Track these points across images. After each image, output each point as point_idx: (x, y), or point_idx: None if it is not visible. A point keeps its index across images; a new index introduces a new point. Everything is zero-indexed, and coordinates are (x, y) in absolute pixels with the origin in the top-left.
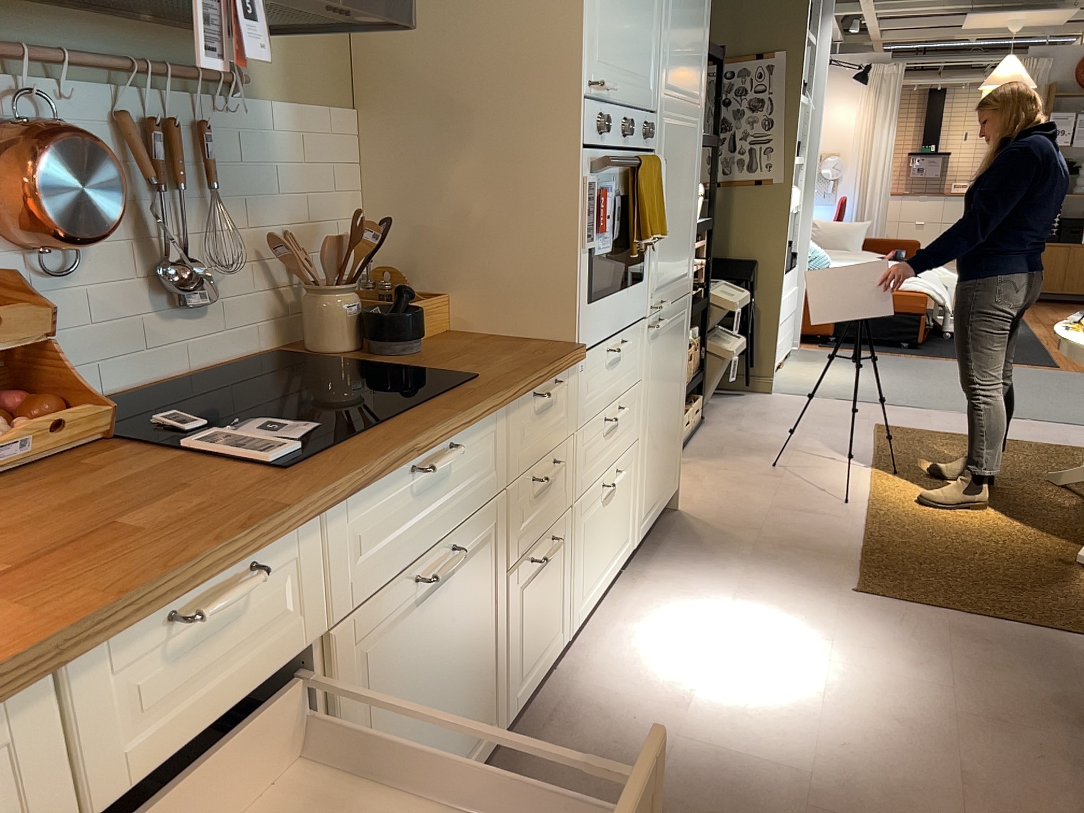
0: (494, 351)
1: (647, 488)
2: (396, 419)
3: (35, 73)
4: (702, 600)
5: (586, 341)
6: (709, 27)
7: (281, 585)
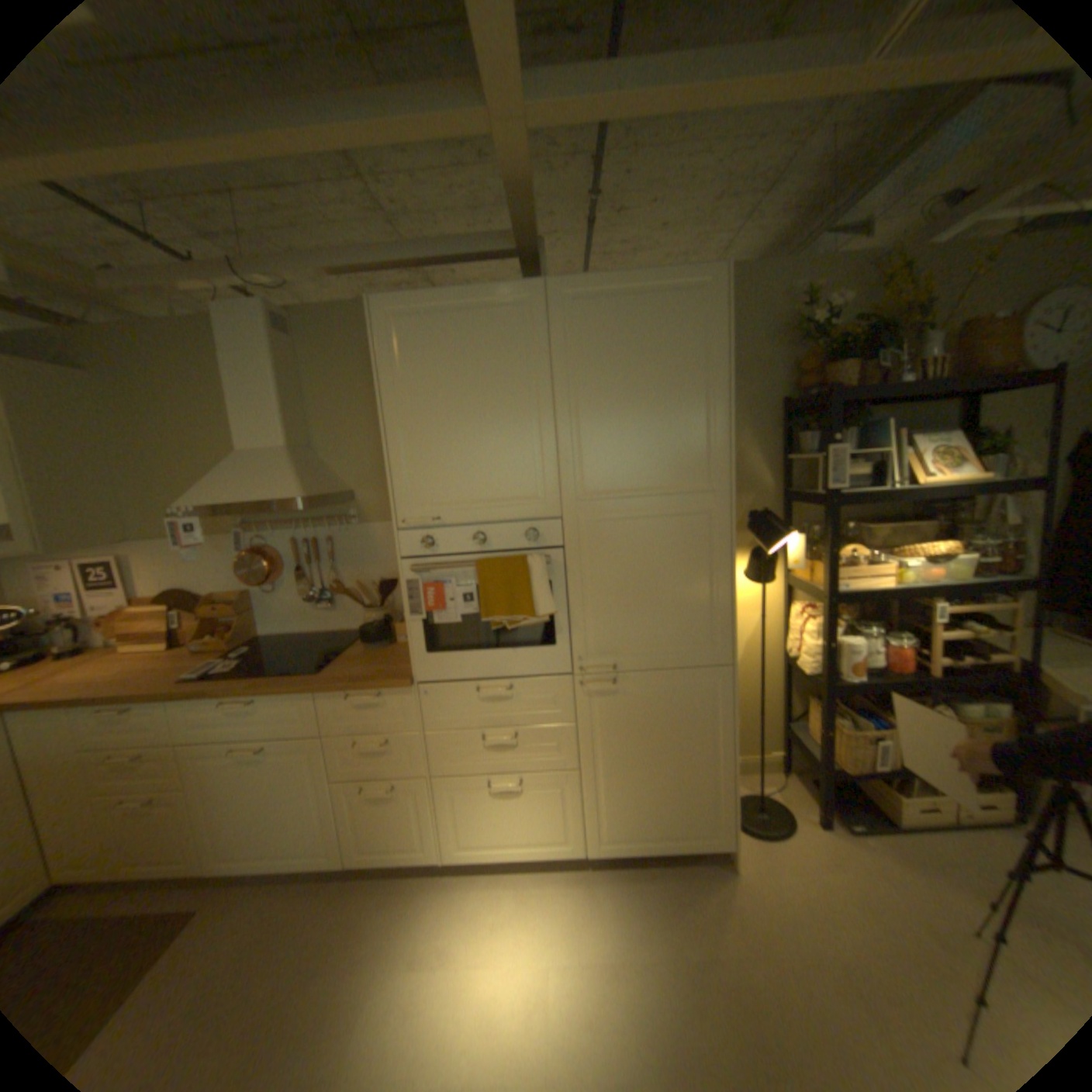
0: (380, 664)
1: (613, 820)
2: (239, 681)
3: (264, 529)
4: (571, 944)
5: (428, 677)
6: (732, 408)
7: (144, 721)
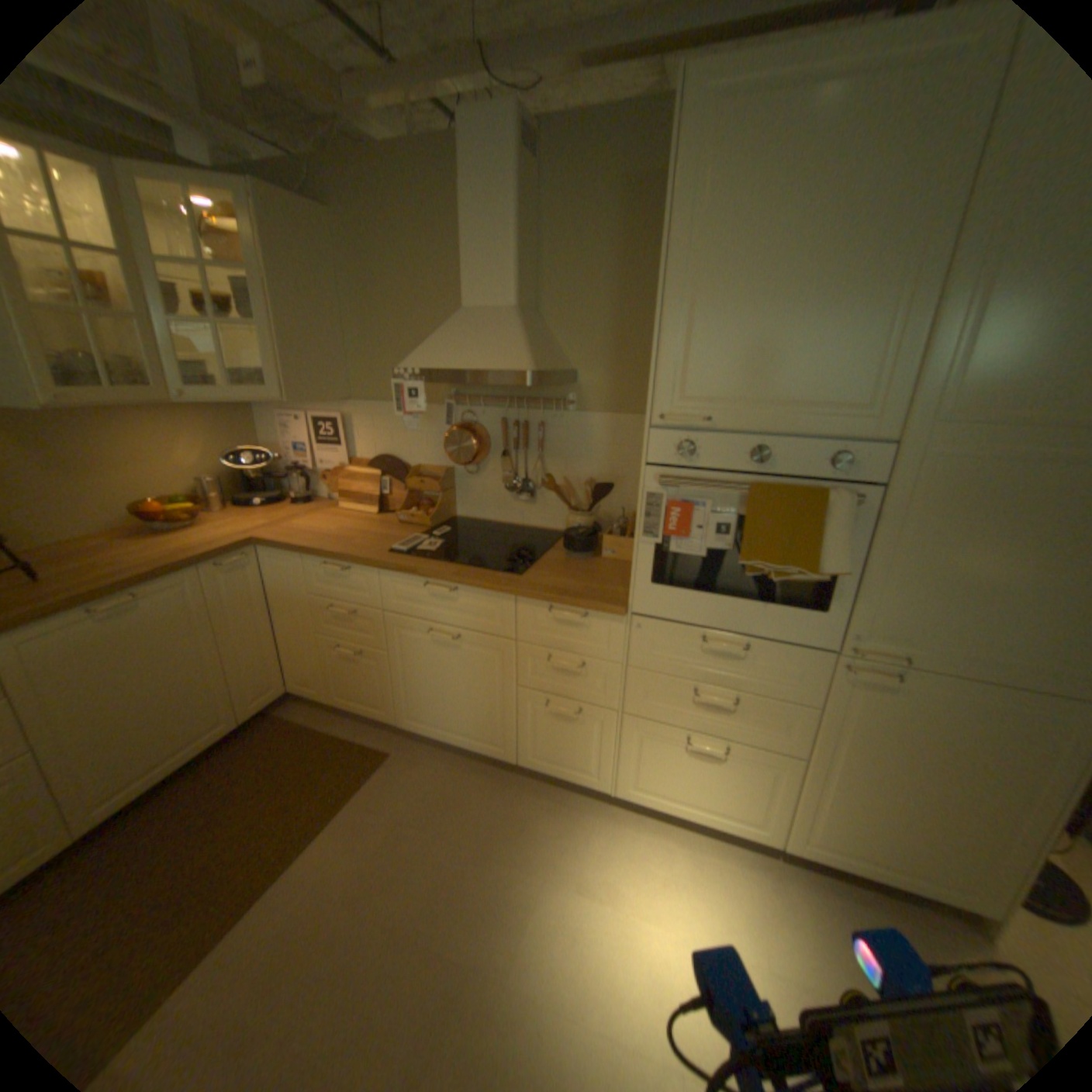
0: (587, 578)
1: (836, 826)
2: (444, 563)
3: (474, 403)
4: (758, 939)
5: (646, 609)
6: None
7: (359, 581)
